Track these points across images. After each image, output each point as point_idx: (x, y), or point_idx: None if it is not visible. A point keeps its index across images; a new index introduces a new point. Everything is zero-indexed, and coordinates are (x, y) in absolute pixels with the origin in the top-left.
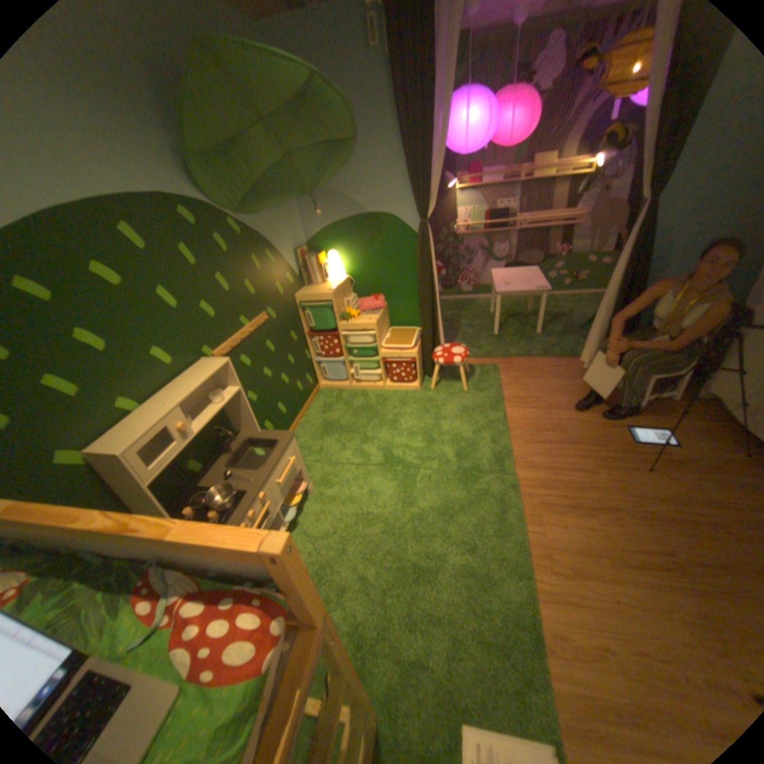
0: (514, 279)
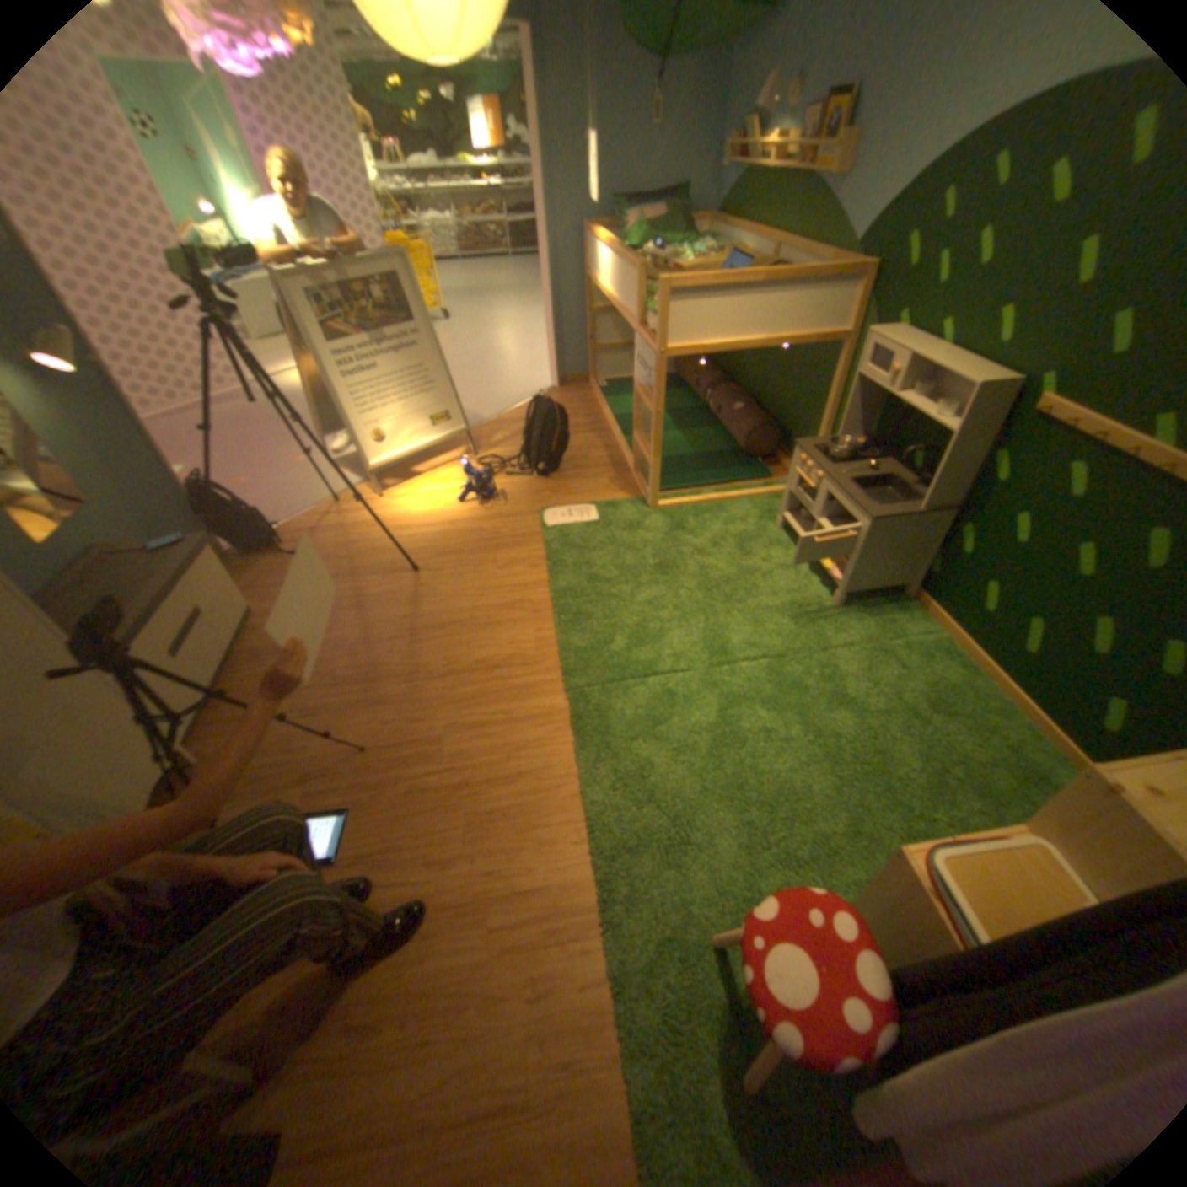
0: None
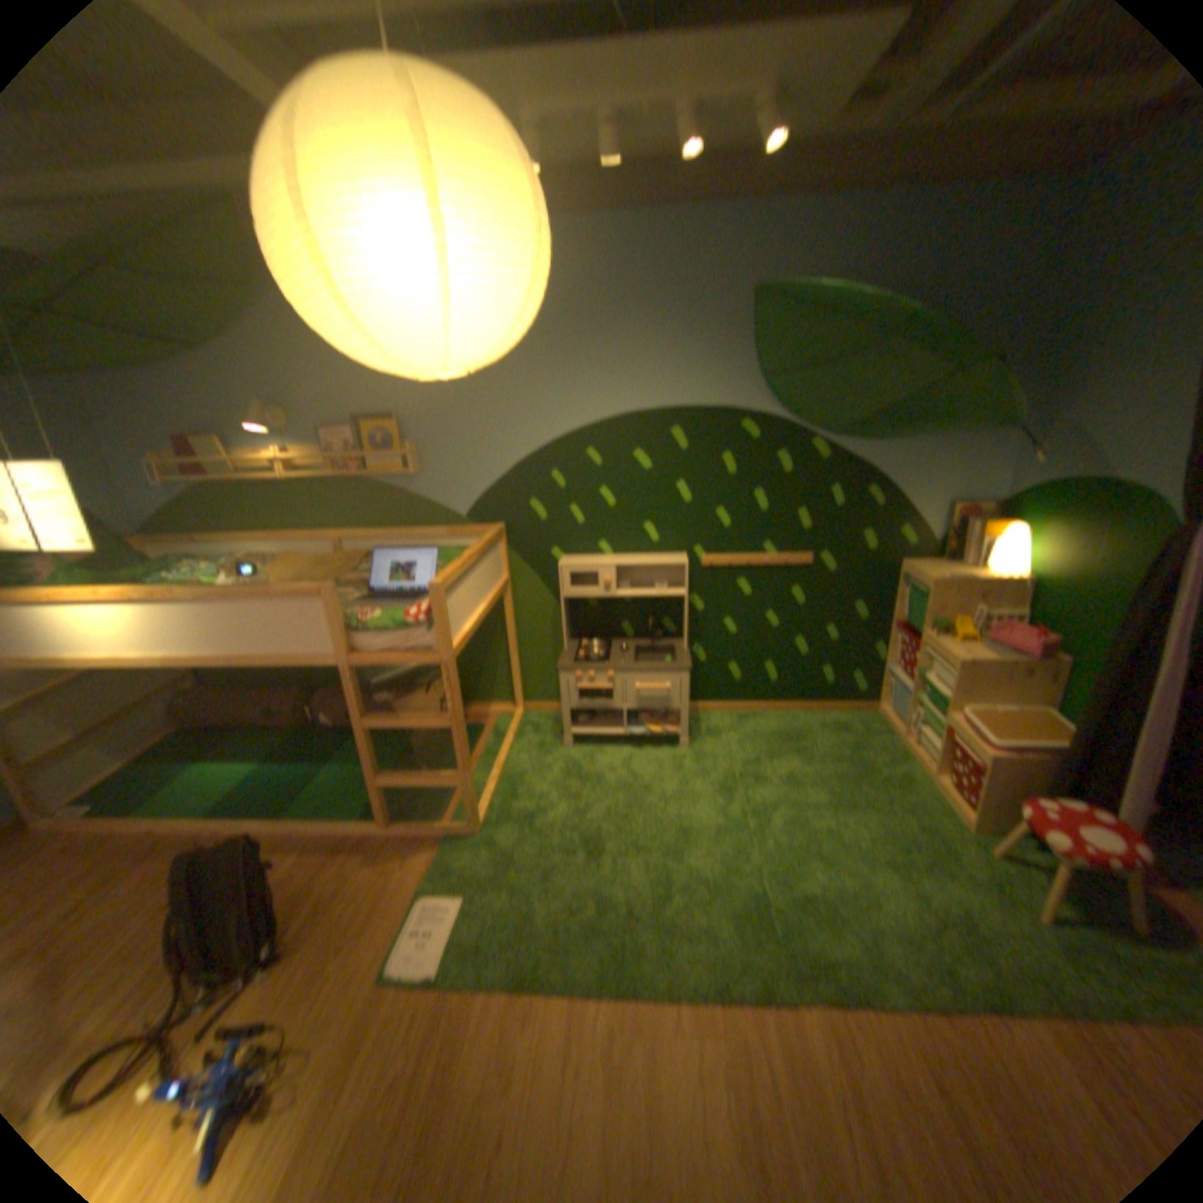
0: None
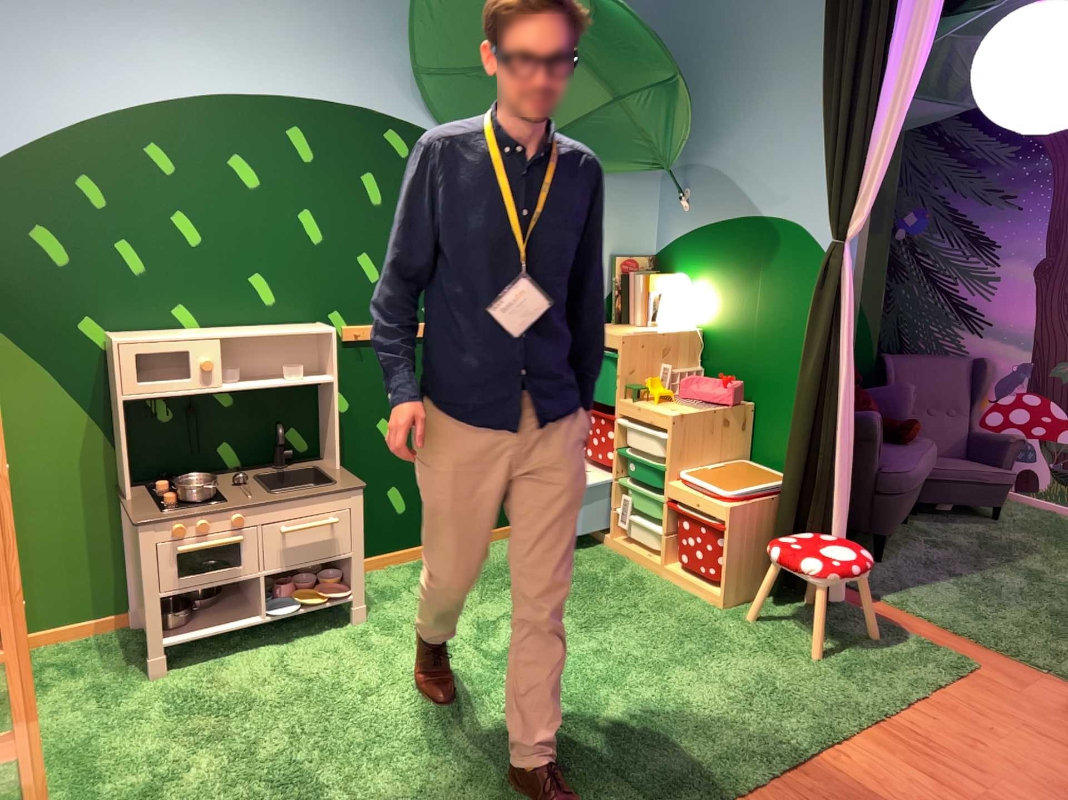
0: None
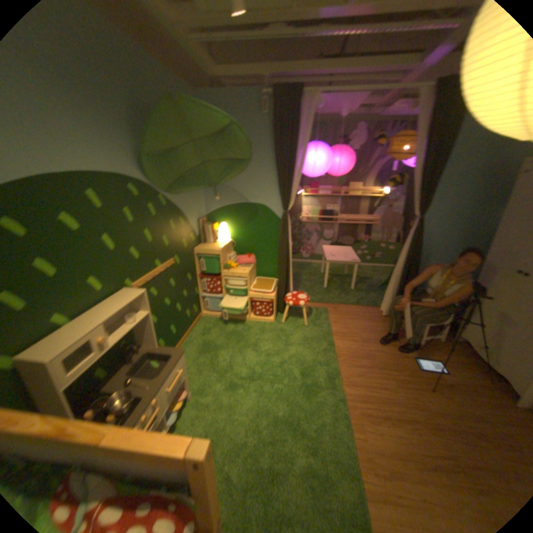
0: (337, 253)
